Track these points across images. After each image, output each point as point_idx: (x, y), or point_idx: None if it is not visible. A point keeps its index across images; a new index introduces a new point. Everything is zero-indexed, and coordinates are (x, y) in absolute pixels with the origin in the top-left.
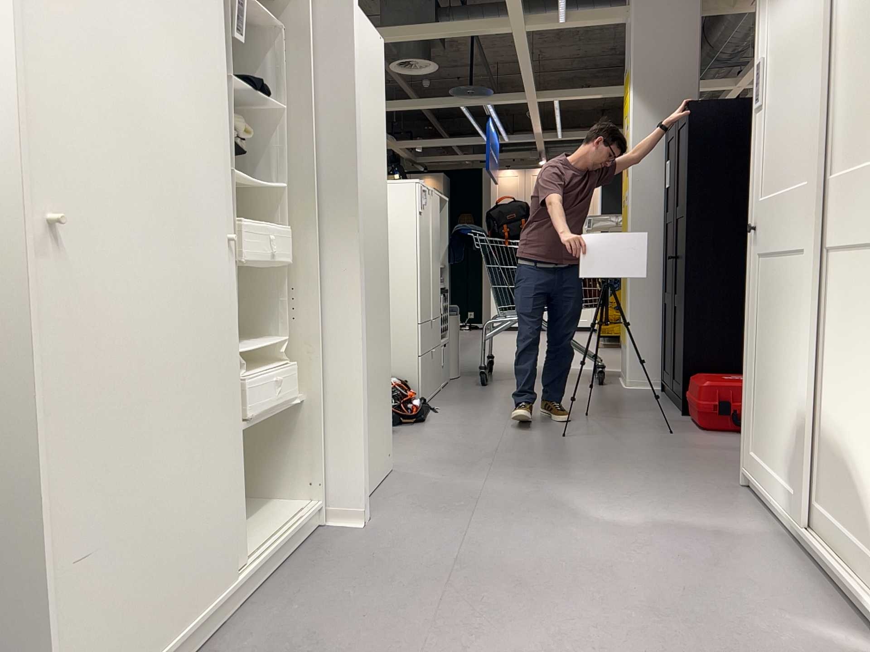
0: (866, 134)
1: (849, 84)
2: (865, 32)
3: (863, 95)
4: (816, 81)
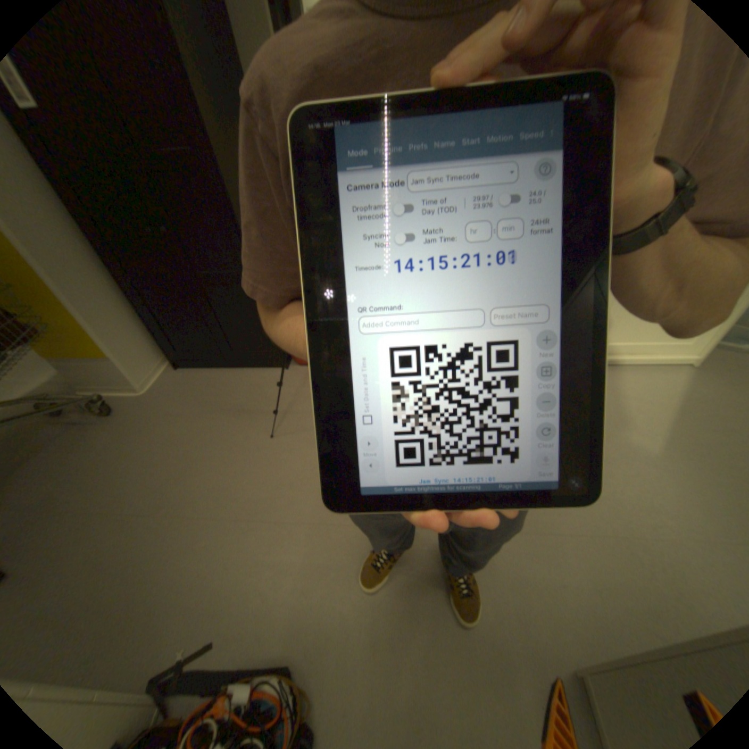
0: None
1: None
2: None
3: None
4: None
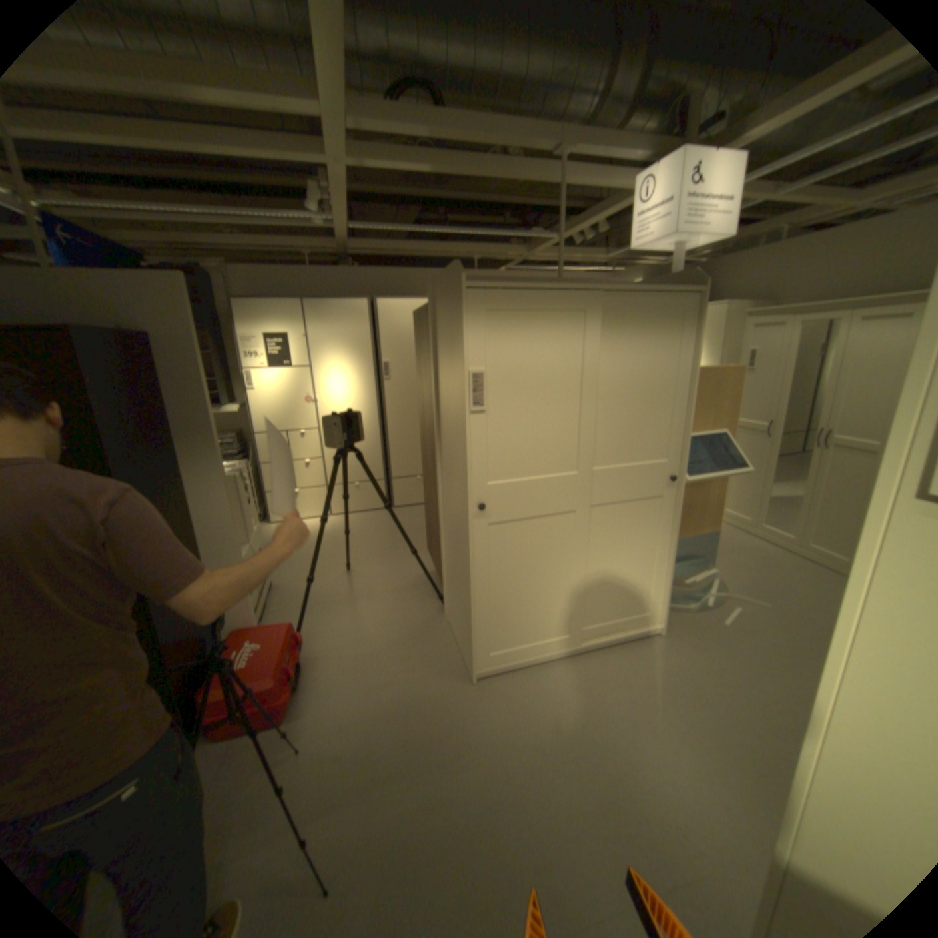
0: (632, 450)
1: (615, 422)
2: (632, 400)
3: (629, 431)
4: (593, 415)
